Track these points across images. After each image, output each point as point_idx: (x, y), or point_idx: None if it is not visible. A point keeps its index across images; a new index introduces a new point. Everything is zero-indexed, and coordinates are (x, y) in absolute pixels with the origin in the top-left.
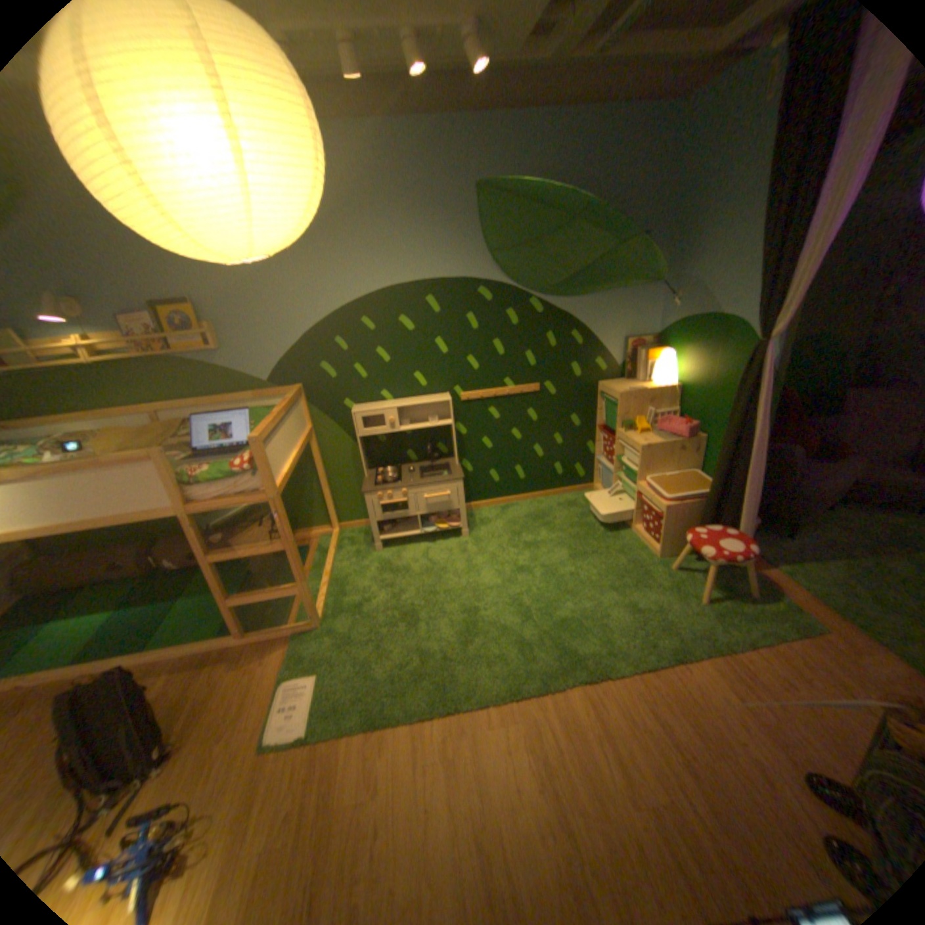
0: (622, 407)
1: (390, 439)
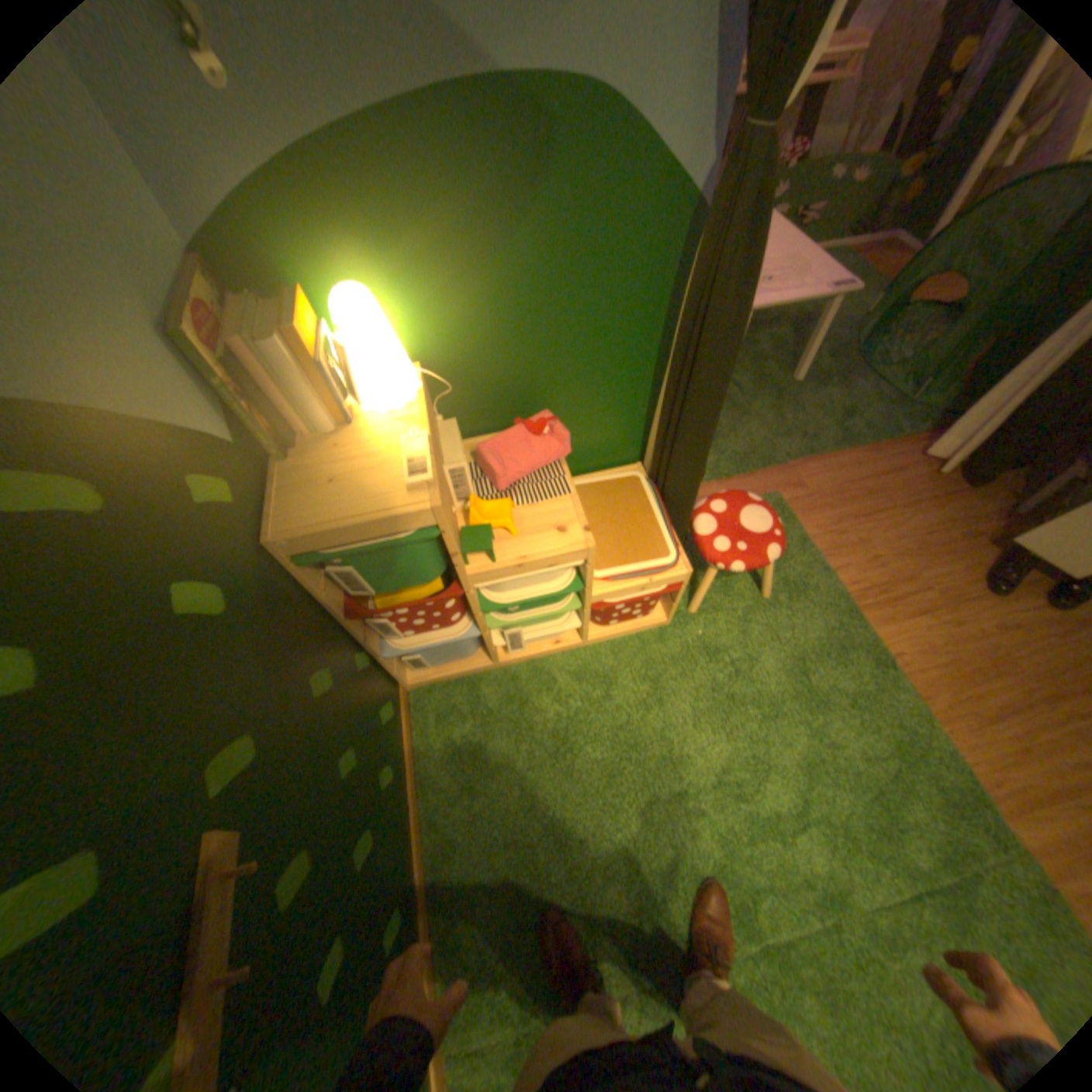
0: (449, 522)
1: None
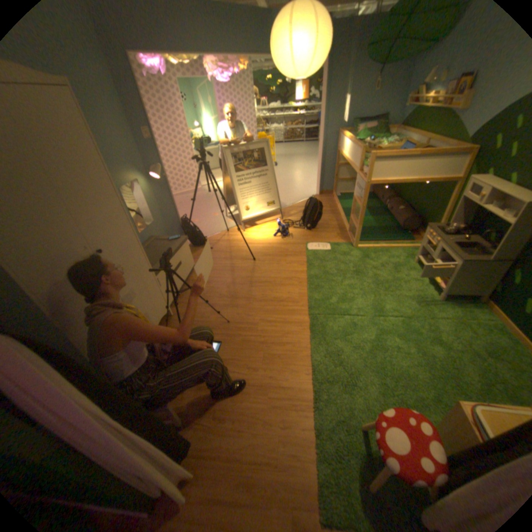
0: None
1: (489, 213)
